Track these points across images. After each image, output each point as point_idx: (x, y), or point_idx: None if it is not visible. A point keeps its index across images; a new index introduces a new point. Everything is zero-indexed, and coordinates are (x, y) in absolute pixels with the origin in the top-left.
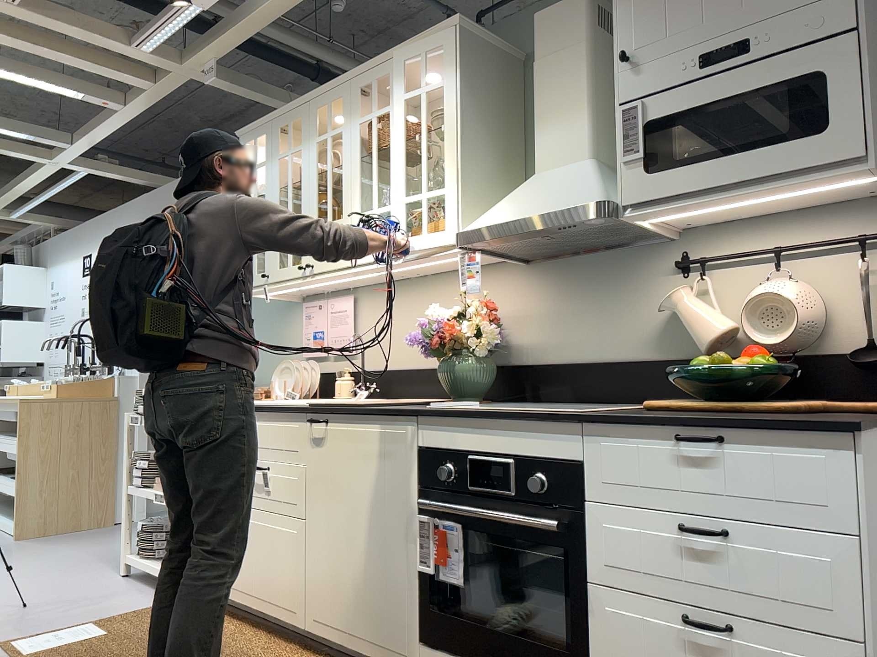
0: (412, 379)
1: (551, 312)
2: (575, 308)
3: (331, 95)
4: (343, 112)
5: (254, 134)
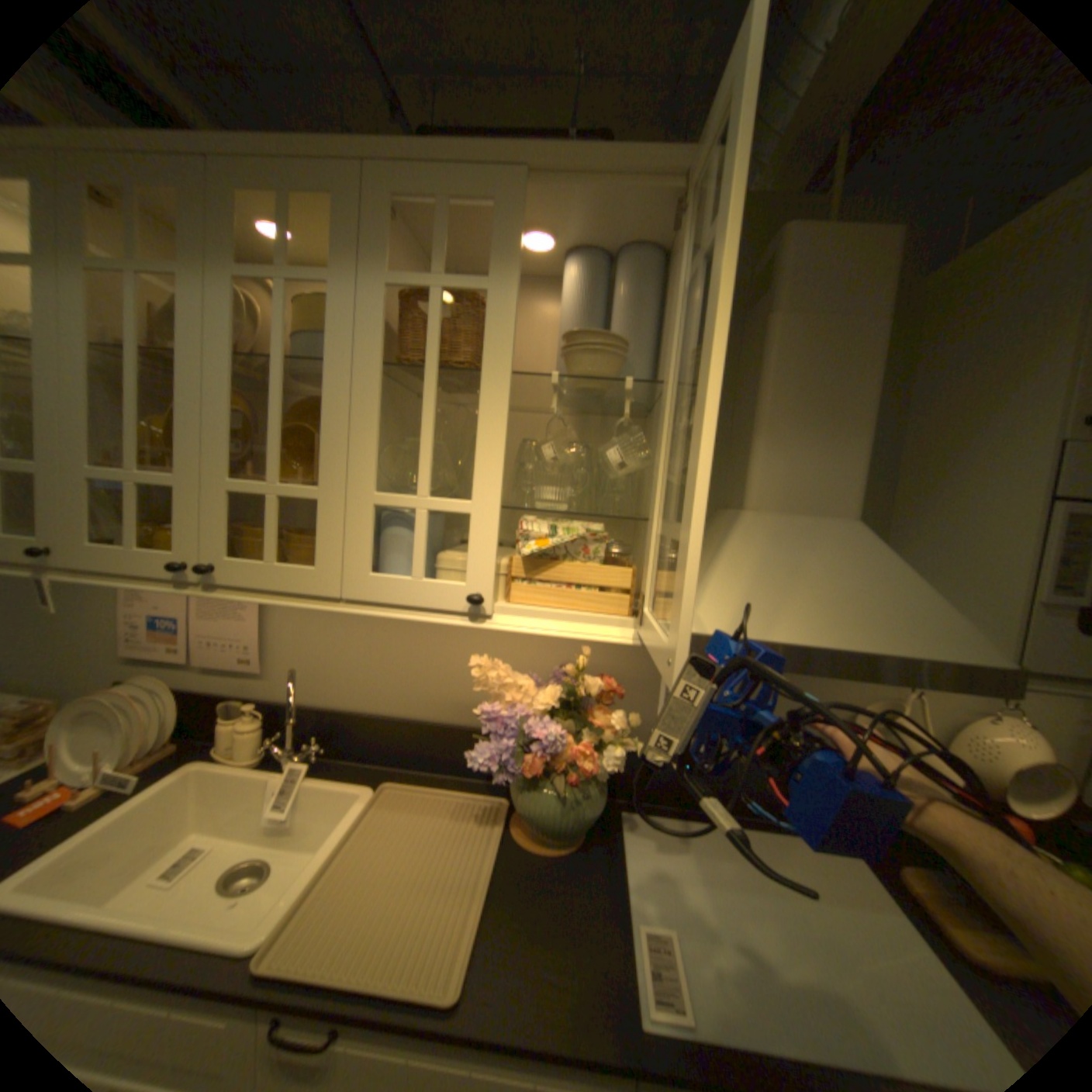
0: (396, 735)
1: None
2: None
3: (293, 170)
4: (333, 230)
5: None
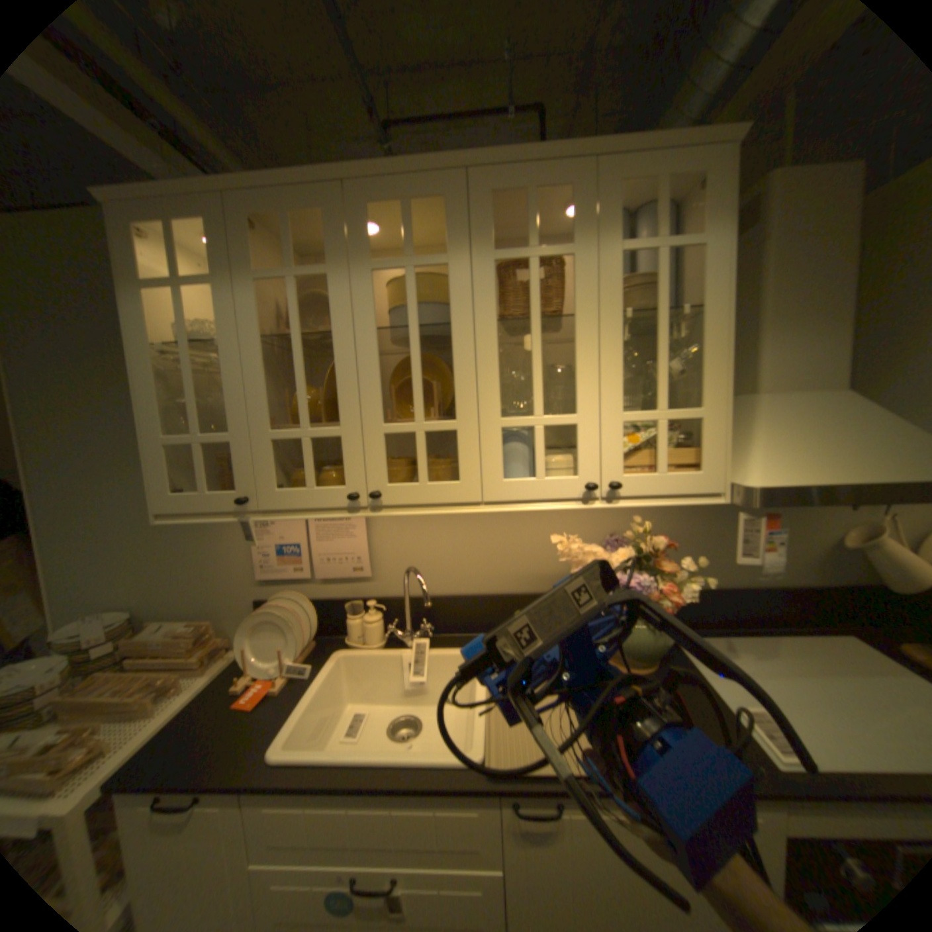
0: (485, 609)
1: (696, 536)
2: (728, 533)
3: (413, 182)
4: (449, 224)
5: (158, 205)
